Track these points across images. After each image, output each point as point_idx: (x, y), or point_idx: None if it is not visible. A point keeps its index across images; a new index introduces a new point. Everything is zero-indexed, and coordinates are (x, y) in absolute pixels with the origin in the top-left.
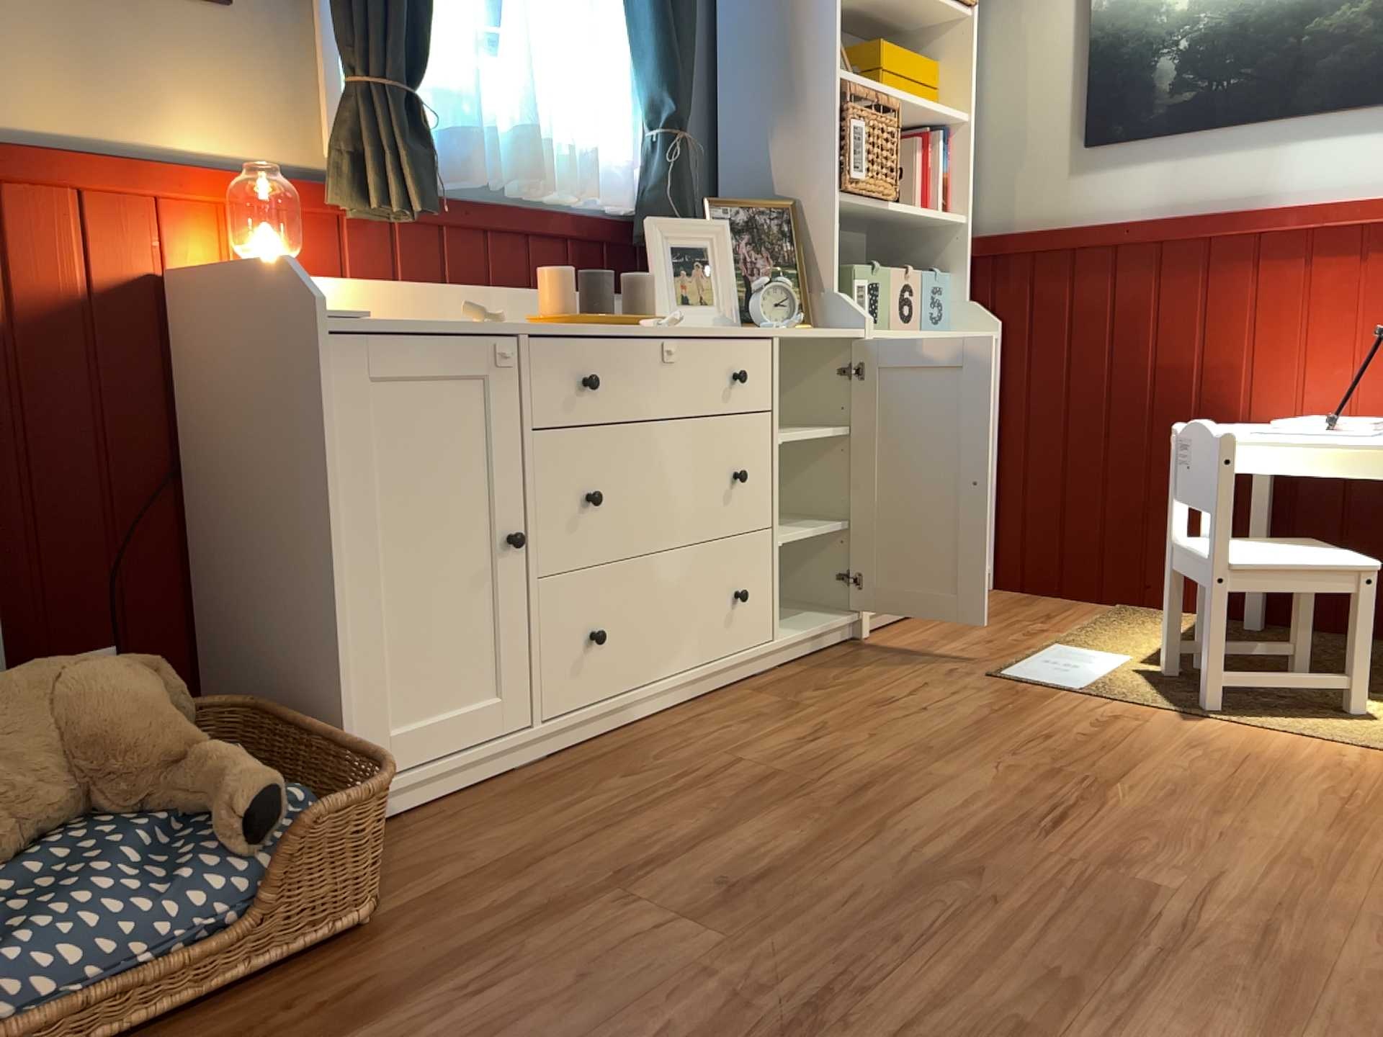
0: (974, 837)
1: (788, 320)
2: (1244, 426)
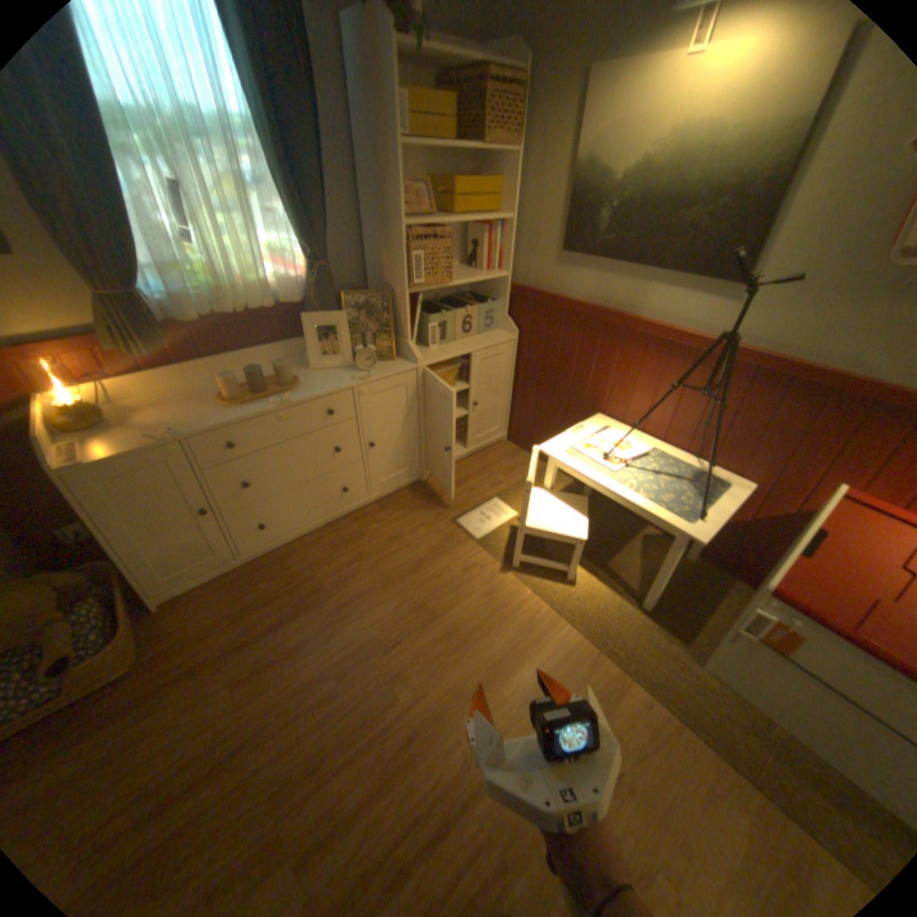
0: (359, 649)
1: (372, 368)
2: (597, 421)
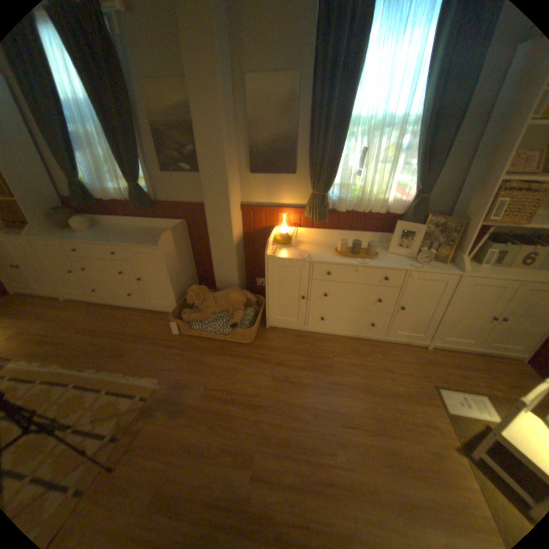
0: (333, 412)
1: (427, 263)
2: None
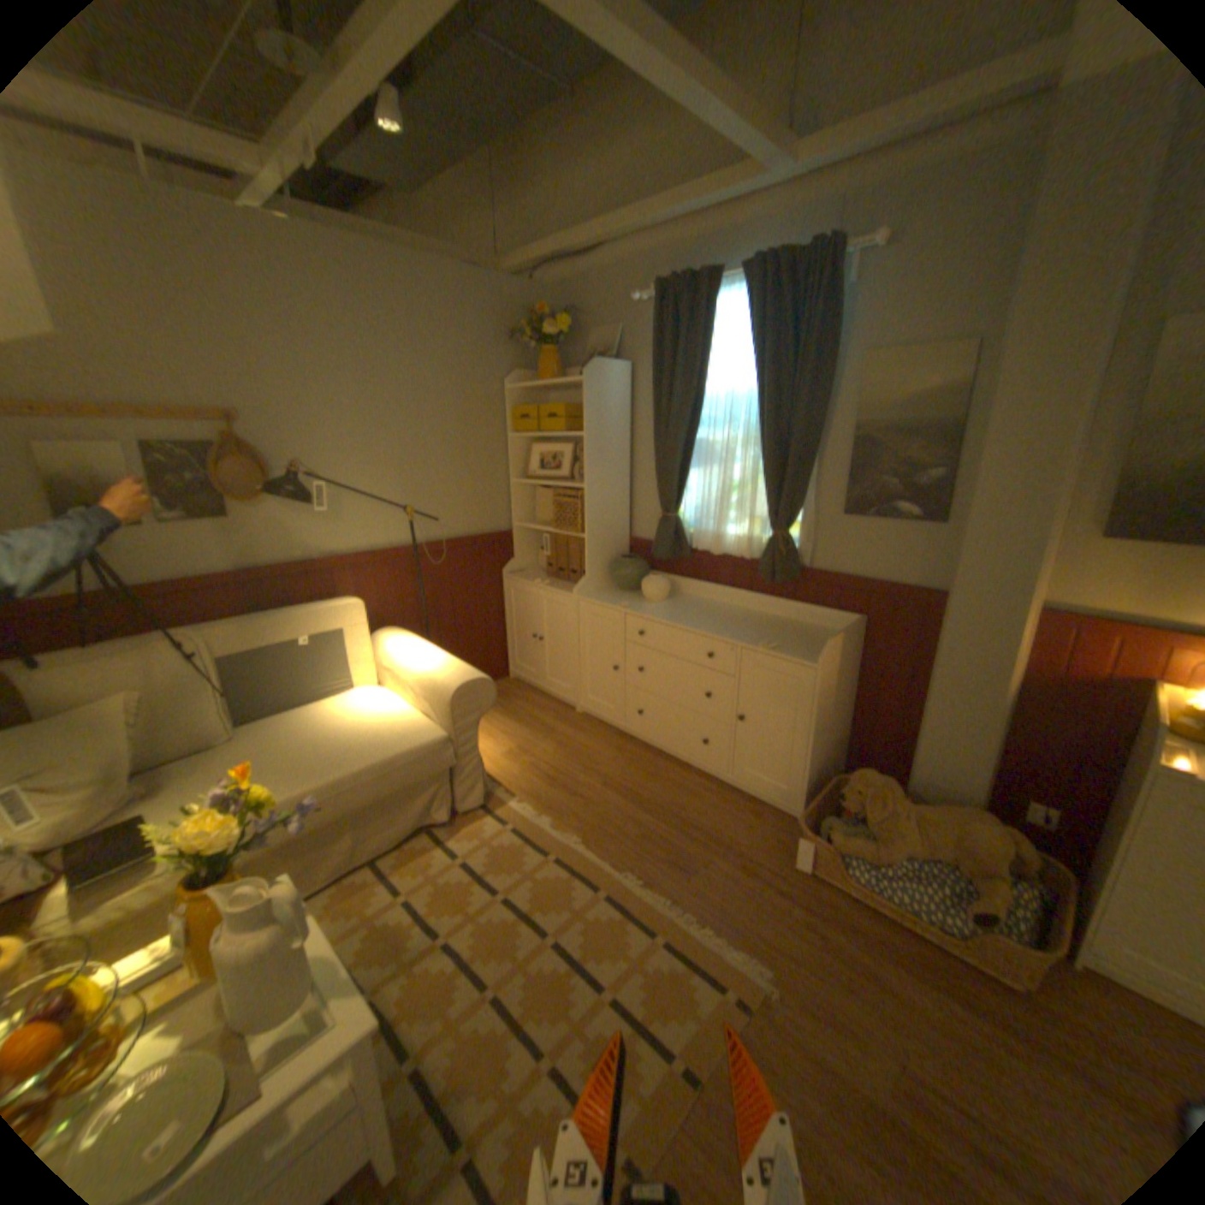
0: None
1: None
2: None
